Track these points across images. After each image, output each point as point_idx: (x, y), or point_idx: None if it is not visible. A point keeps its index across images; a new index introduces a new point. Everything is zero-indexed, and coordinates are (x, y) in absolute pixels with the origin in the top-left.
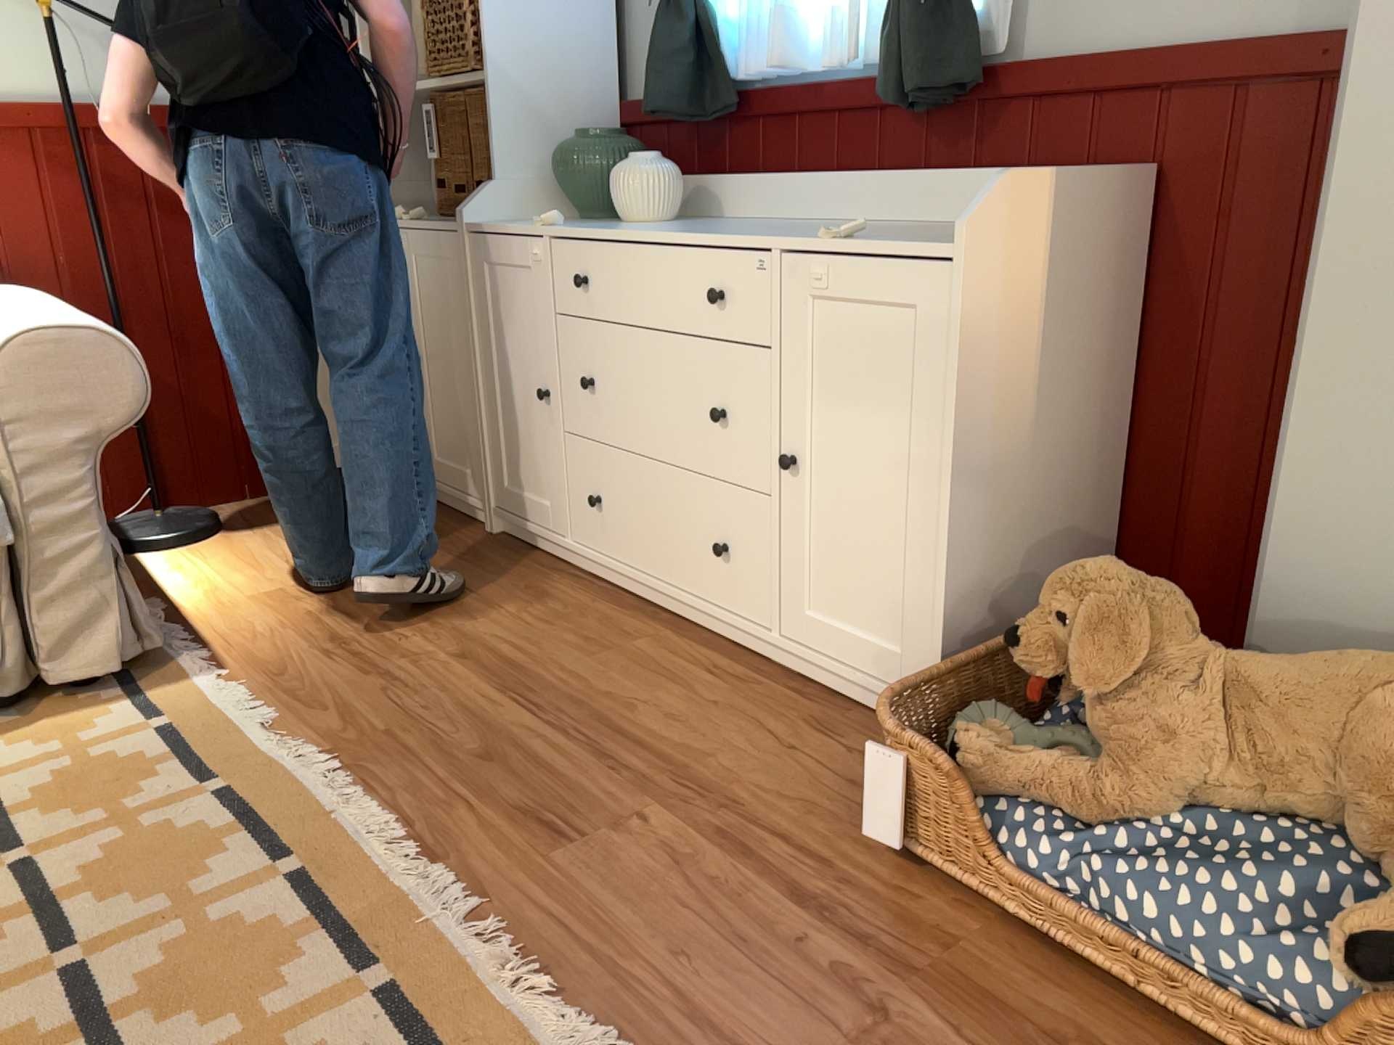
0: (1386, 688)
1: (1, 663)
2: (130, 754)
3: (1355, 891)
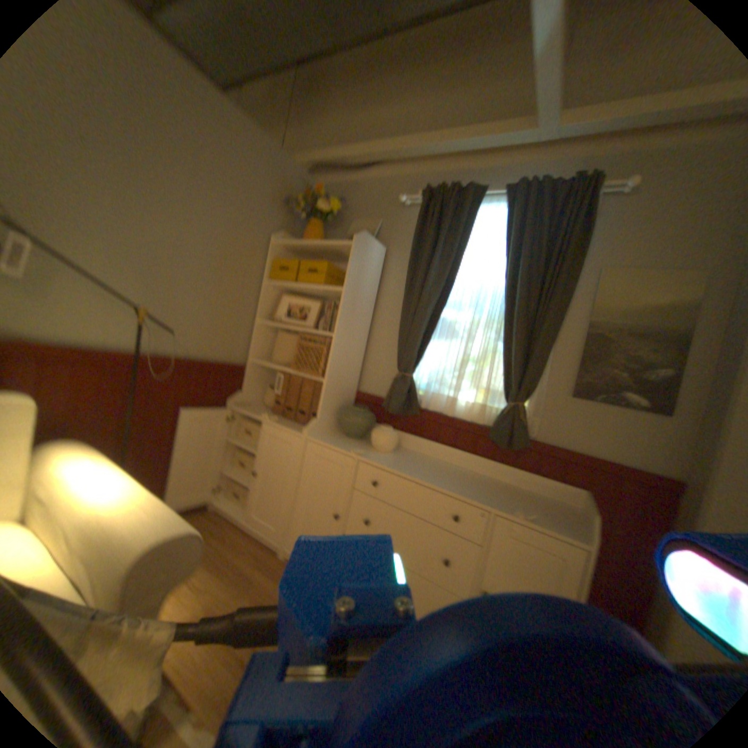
0: None
1: None
2: None
3: None
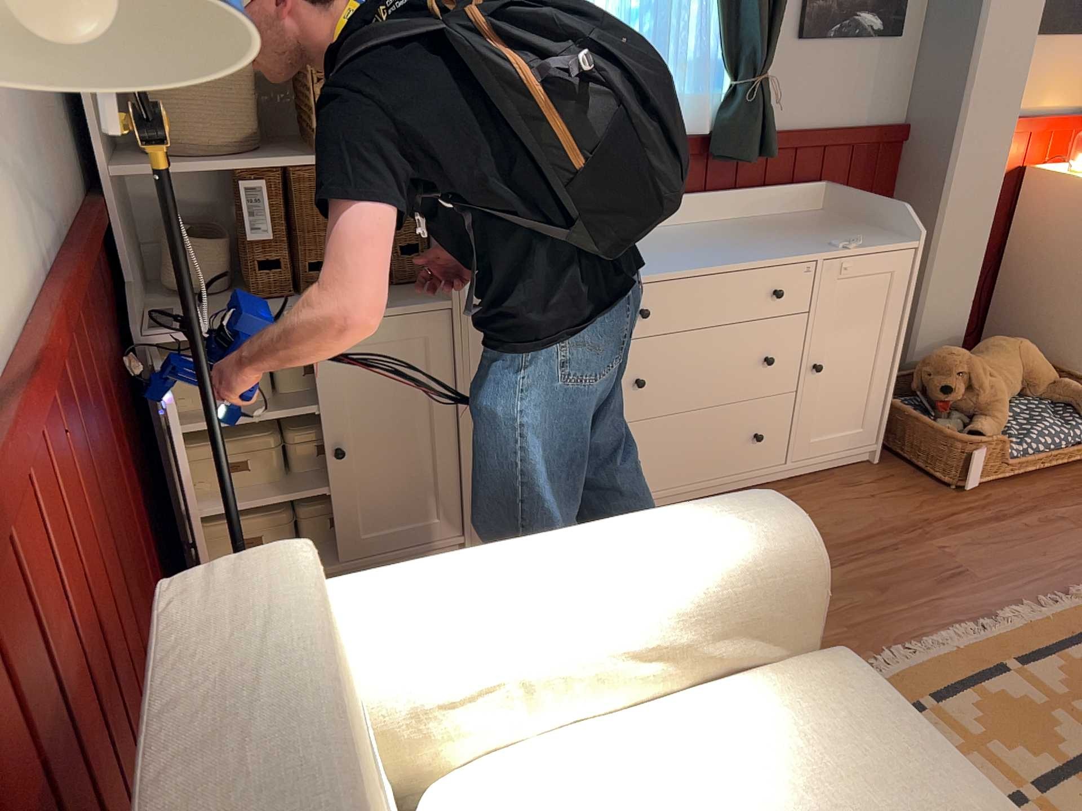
0: (1019, 349)
1: None
2: None
3: (1053, 405)
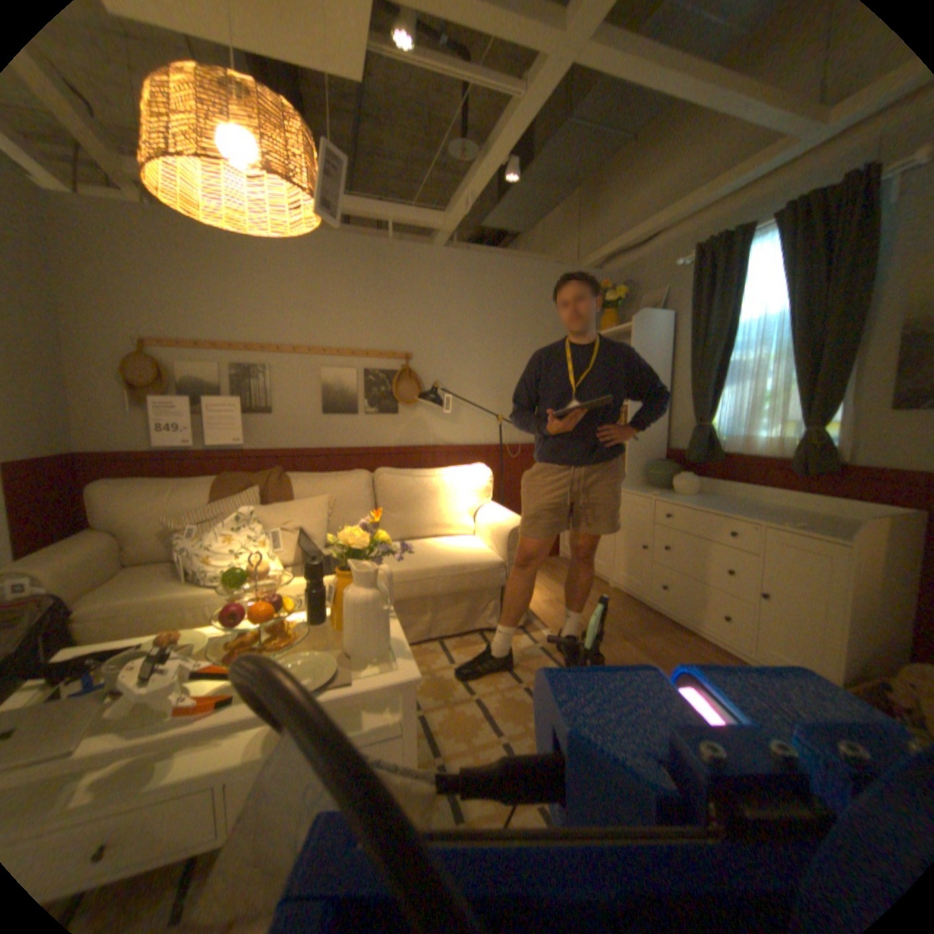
0: None
1: (495, 618)
2: (537, 656)
3: None
